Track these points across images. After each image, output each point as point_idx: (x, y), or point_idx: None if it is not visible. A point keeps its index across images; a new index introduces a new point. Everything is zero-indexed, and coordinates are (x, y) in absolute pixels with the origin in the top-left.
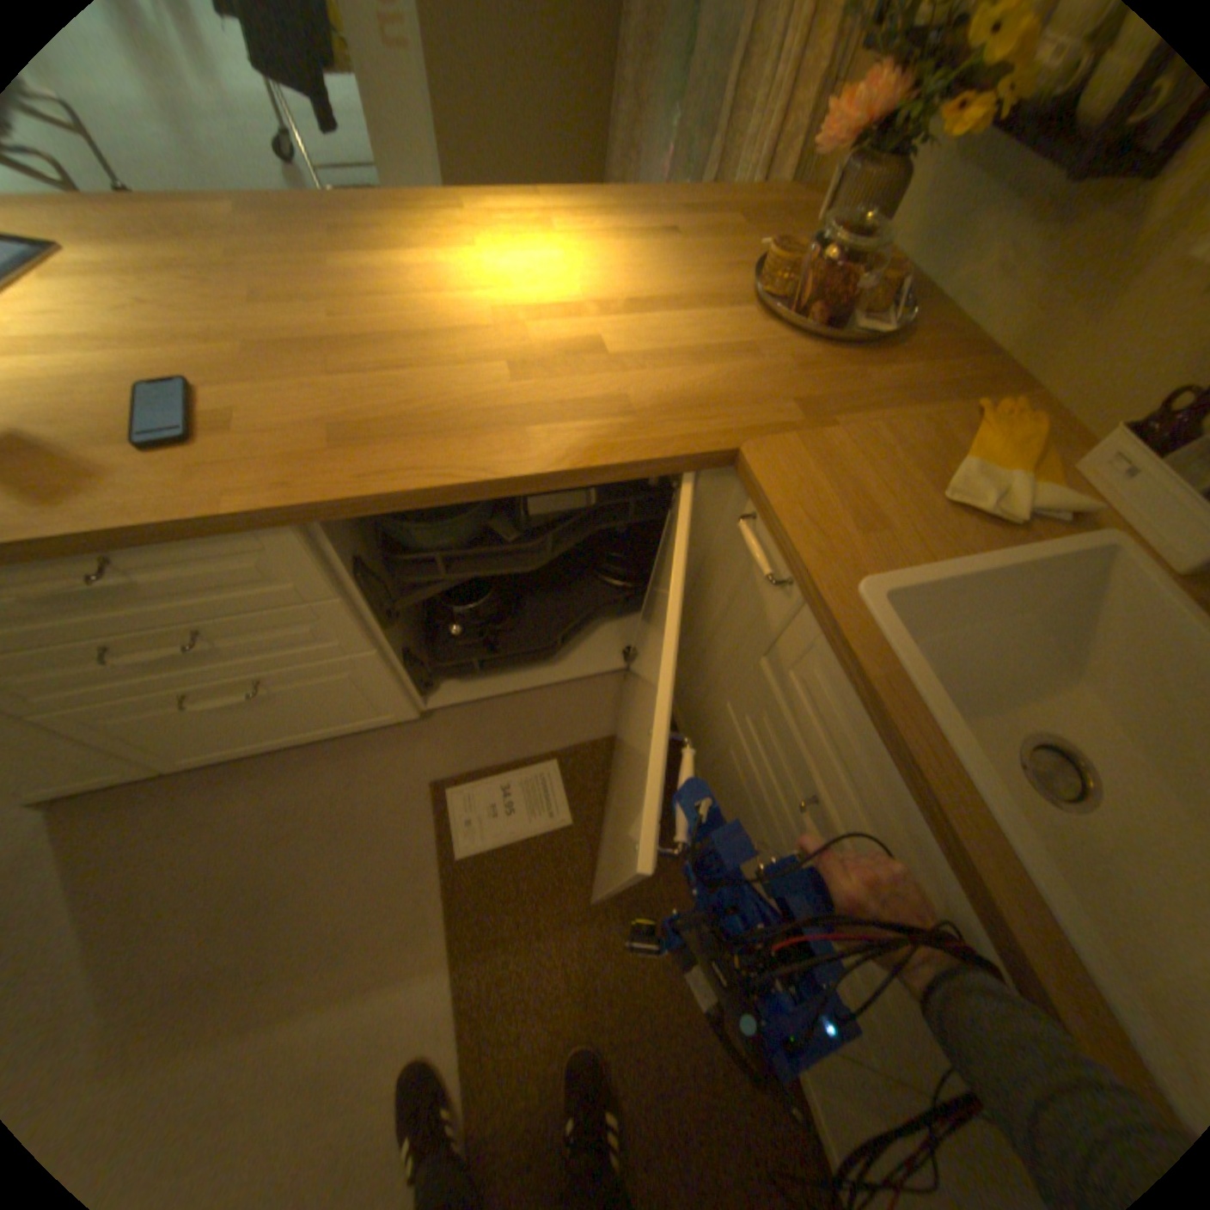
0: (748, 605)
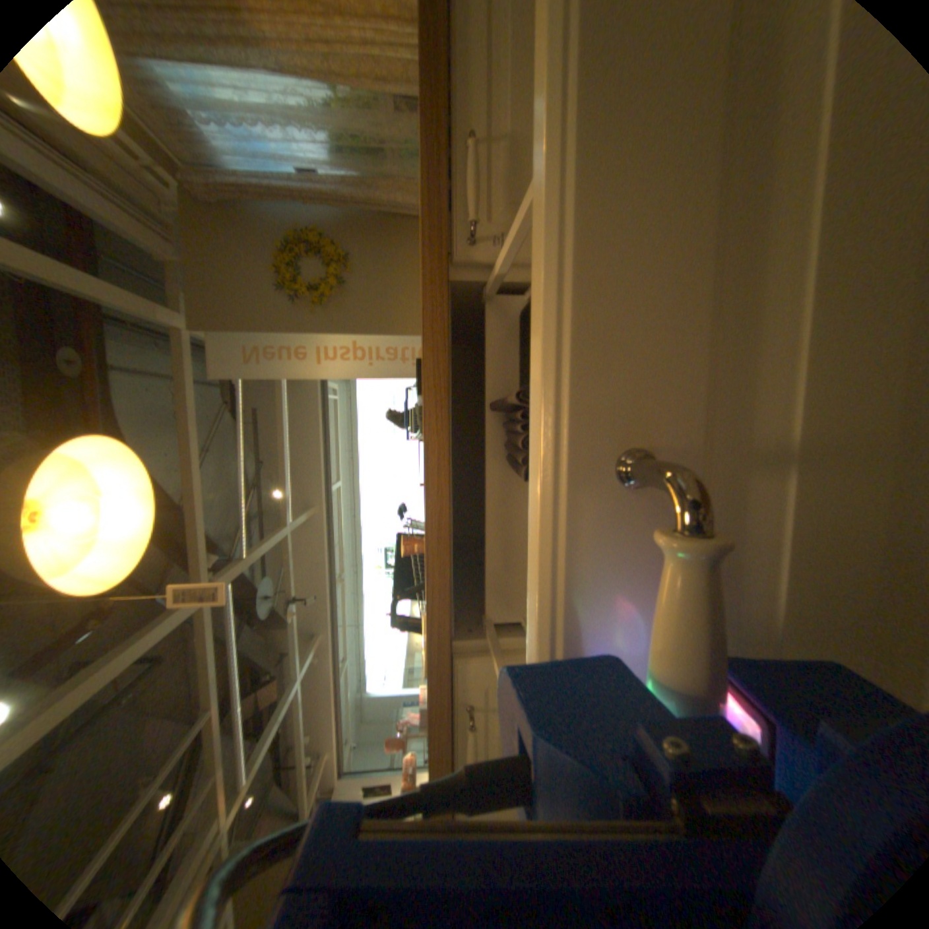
0: None
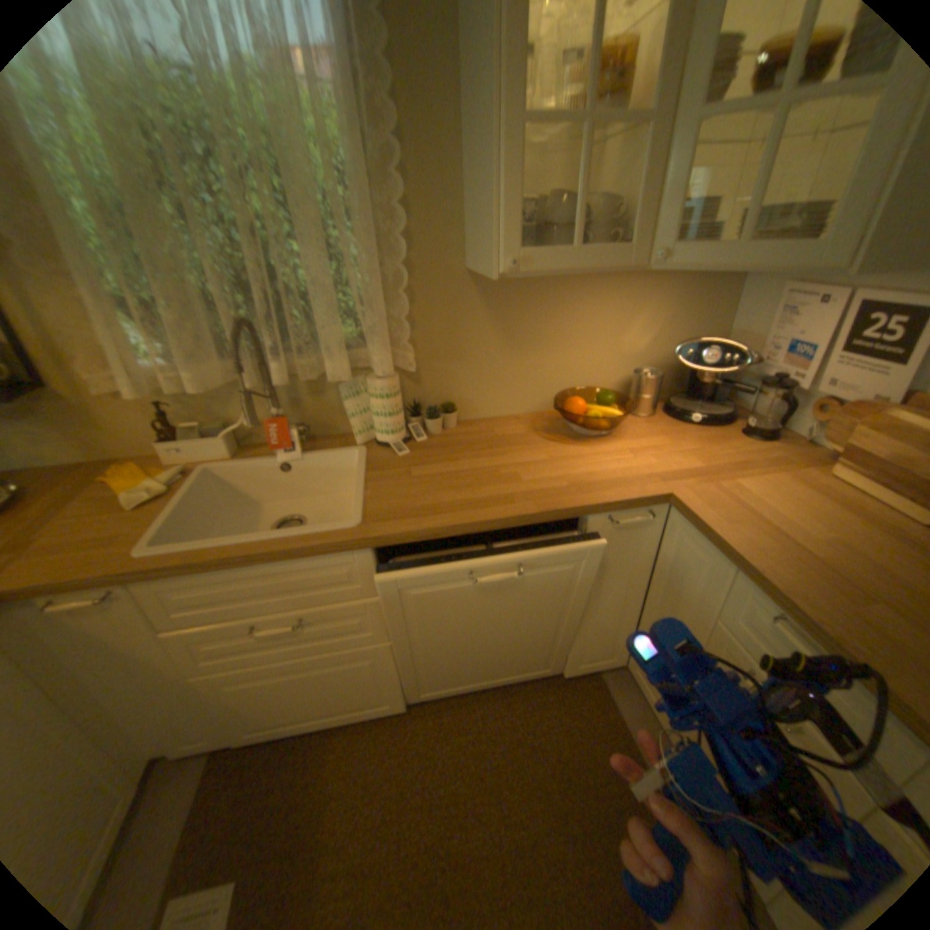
0: (111, 635)
